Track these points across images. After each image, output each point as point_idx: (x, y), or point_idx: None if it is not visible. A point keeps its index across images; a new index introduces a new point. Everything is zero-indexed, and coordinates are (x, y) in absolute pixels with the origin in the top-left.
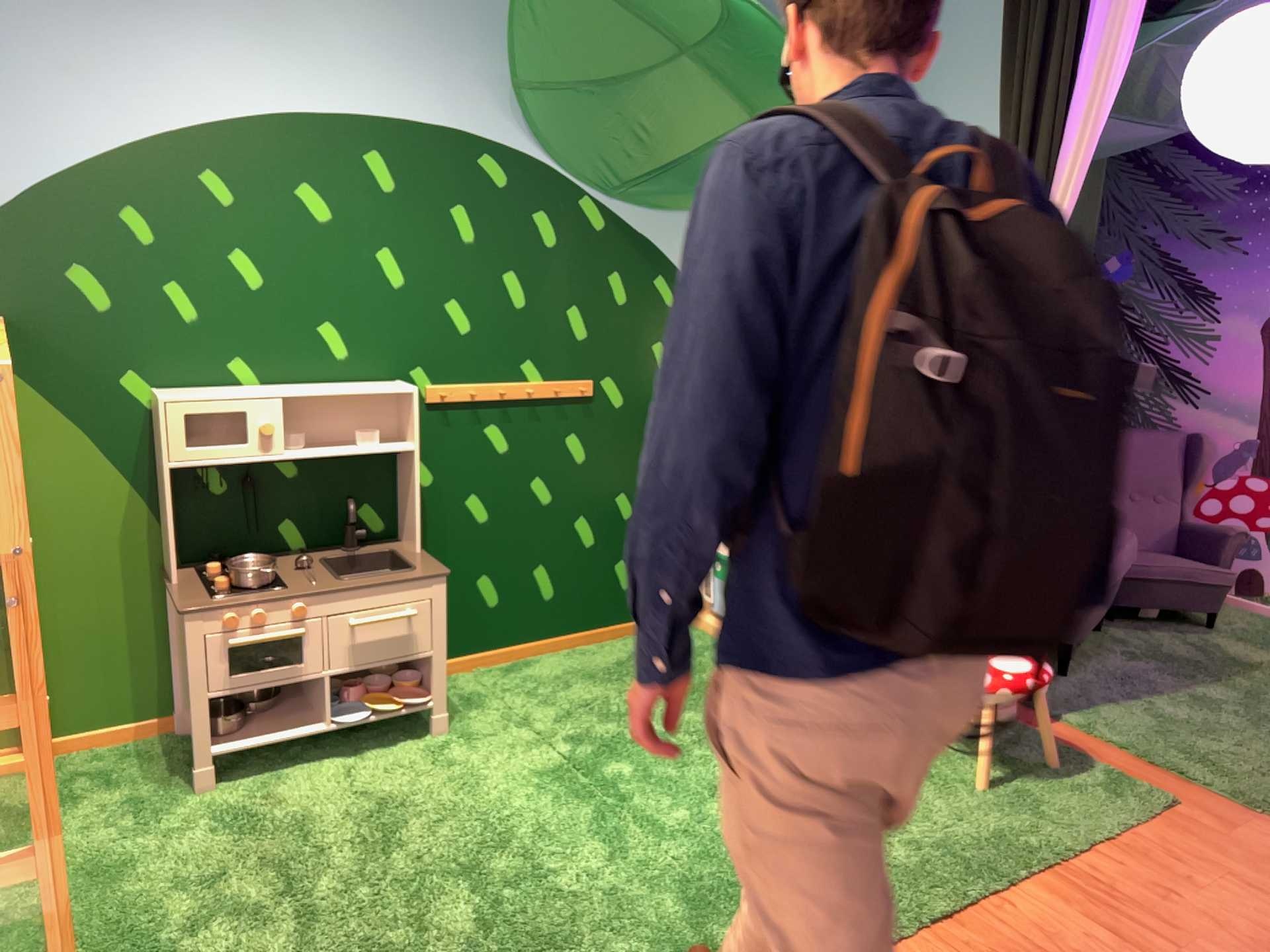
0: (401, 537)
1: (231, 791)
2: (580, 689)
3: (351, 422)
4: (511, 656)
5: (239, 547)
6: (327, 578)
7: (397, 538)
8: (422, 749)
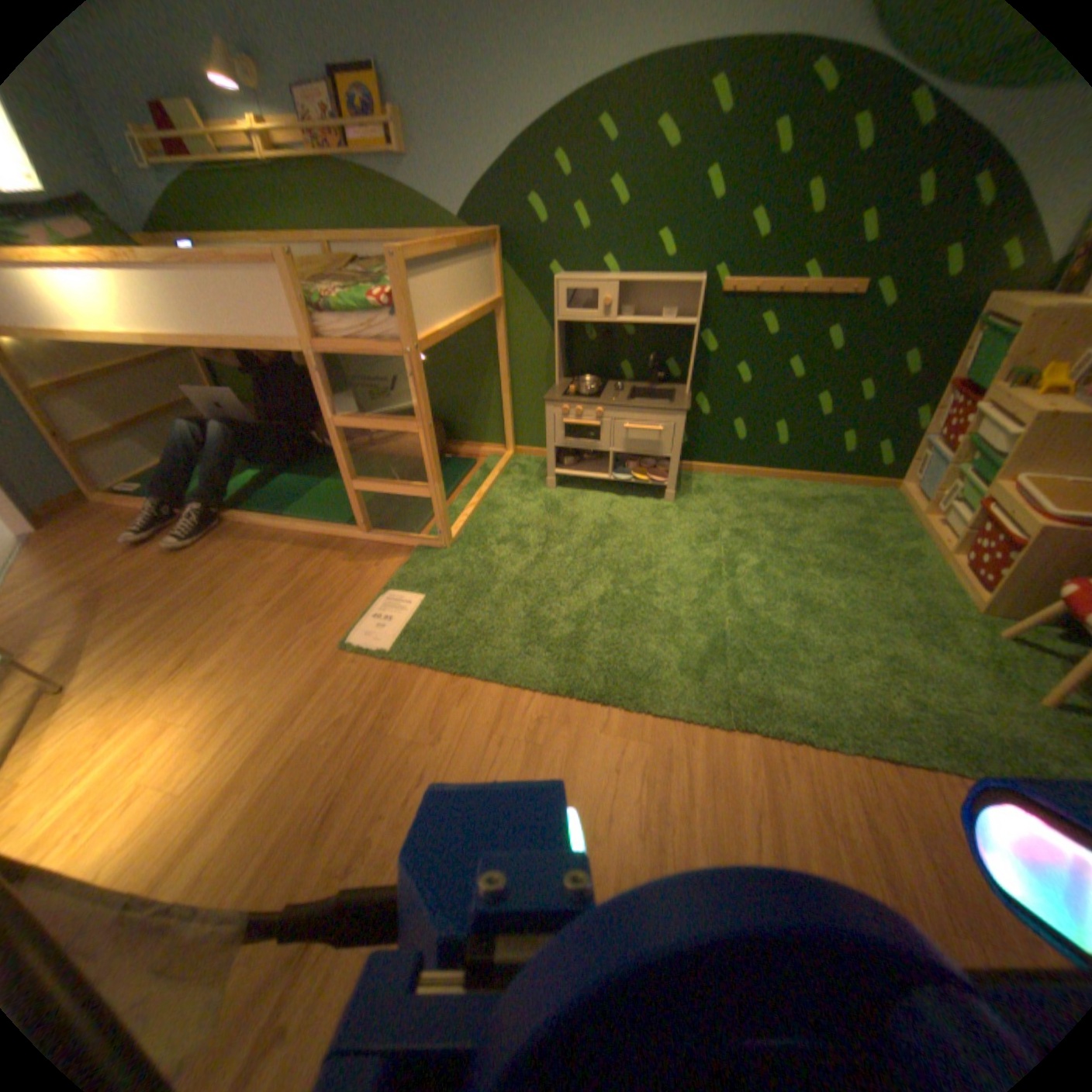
0: (684, 382)
1: (551, 493)
2: (766, 506)
3: (662, 300)
4: (742, 473)
5: (592, 371)
6: (616, 397)
7: (681, 382)
8: (647, 506)
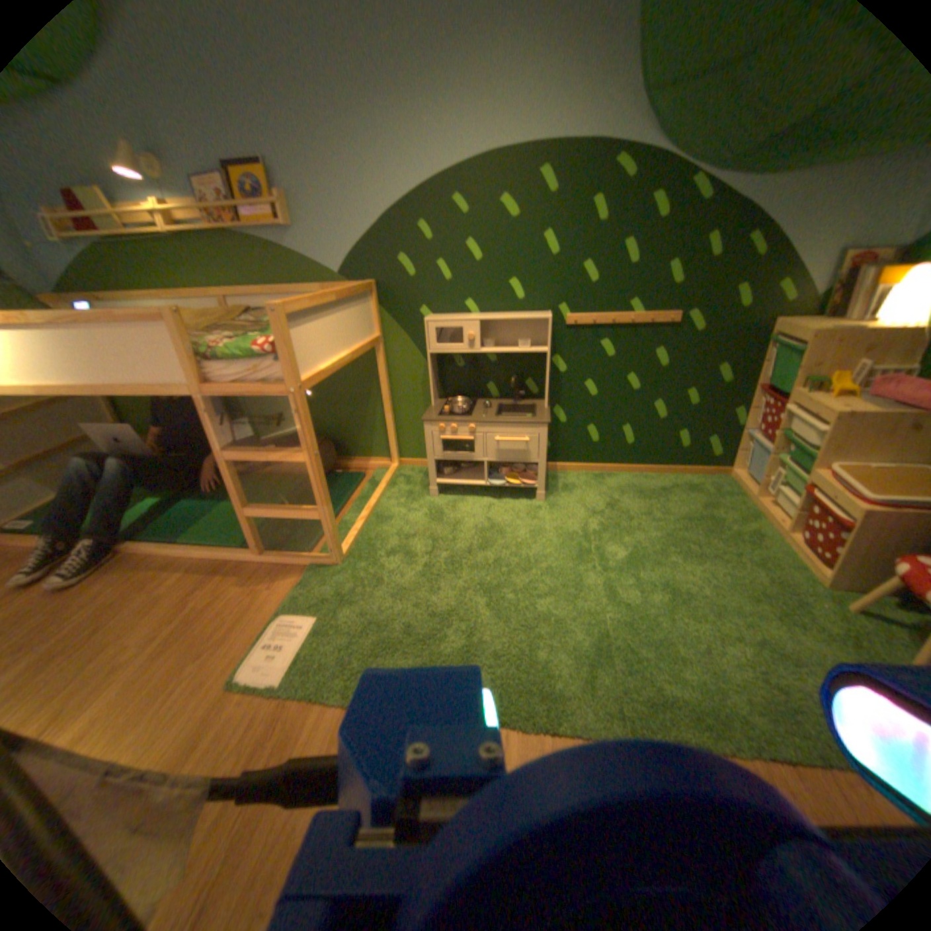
0: (542, 396)
1: (435, 499)
2: (624, 497)
3: (516, 331)
4: (599, 468)
5: (463, 391)
6: (485, 413)
7: (539, 396)
8: (521, 505)
